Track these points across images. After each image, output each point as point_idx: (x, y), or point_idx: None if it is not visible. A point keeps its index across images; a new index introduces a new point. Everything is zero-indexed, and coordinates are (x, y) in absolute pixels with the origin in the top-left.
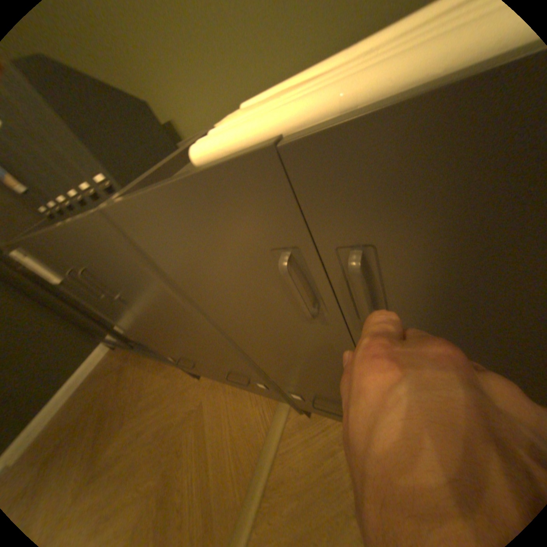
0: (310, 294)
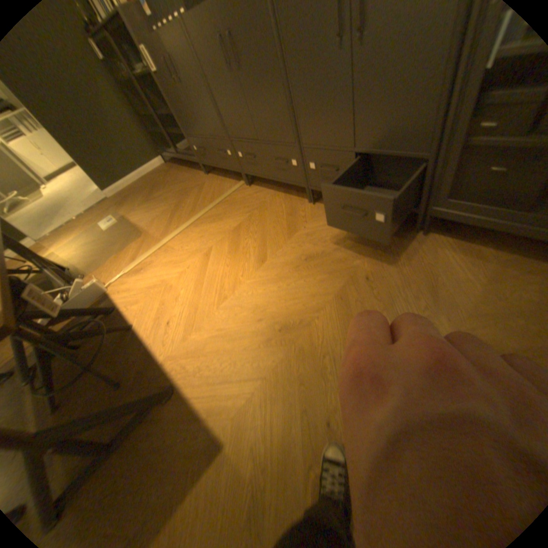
0: (226, 53)
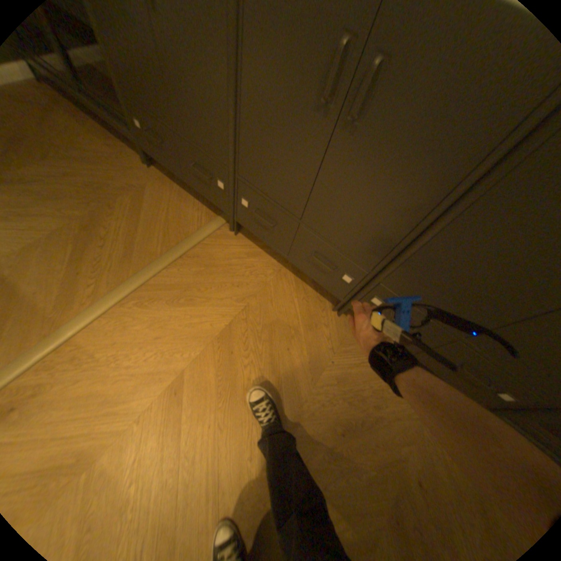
0: (336, 81)
